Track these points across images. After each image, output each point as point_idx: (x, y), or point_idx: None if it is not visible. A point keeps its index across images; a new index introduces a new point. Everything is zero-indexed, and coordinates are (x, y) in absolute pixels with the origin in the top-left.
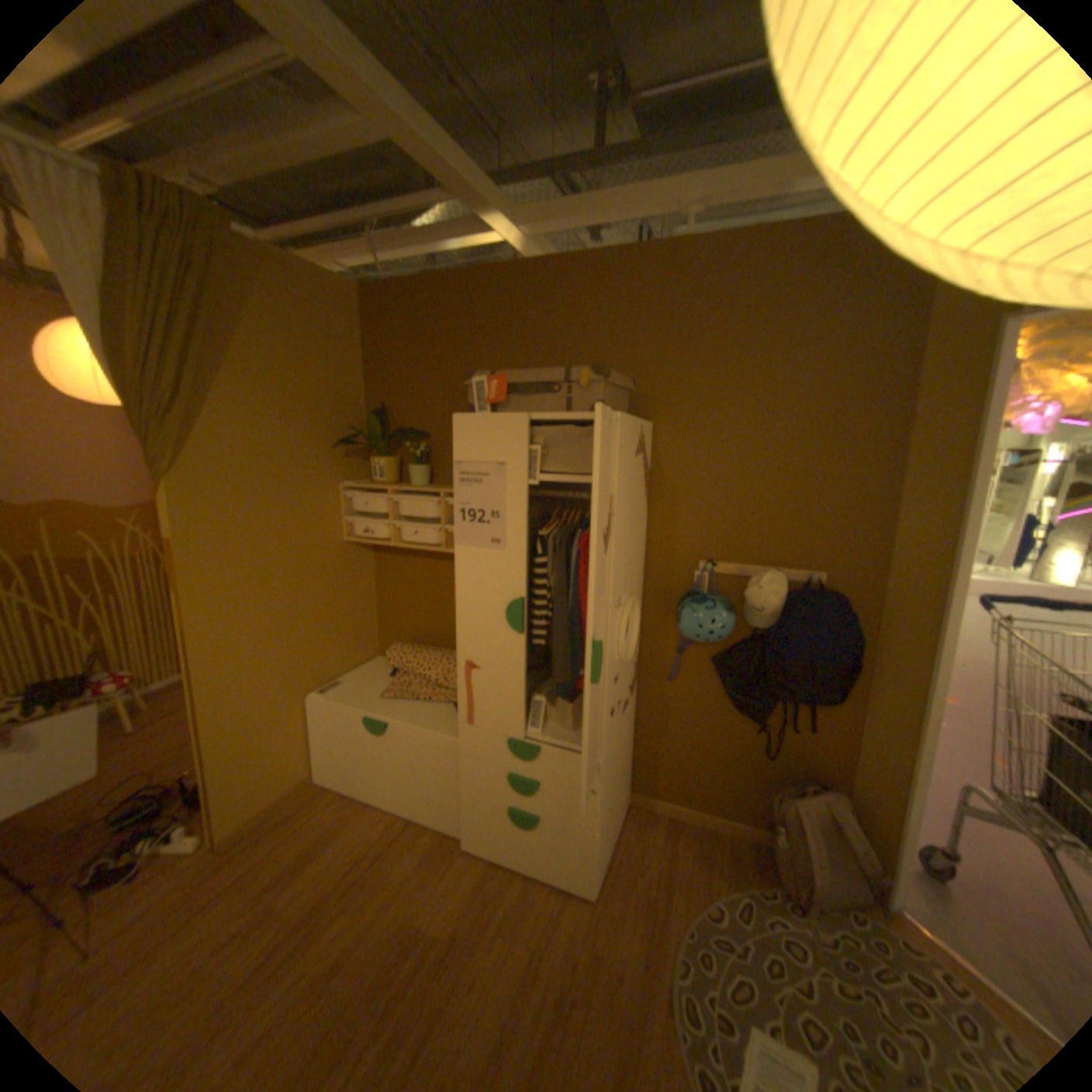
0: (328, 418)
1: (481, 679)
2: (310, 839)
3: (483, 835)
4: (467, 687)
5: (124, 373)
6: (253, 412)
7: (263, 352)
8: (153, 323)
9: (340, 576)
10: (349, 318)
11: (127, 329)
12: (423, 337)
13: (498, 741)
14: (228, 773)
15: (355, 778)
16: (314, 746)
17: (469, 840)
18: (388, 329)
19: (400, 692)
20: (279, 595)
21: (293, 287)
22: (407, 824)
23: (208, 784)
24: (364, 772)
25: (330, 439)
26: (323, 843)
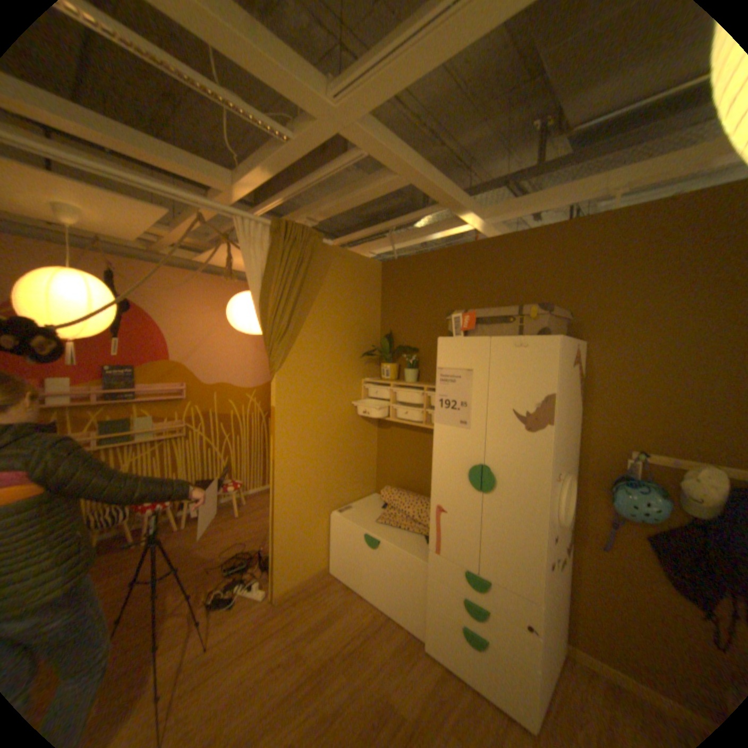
0: (359, 340)
1: (448, 520)
2: (326, 612)
3: (443, 645)
4: (437, 525)
5: (265, 318)
6: (321, 337)
7: (329, 304)
8: (282, 293)
9: (357, 437)
10: (375, 282)
11: (270, 296)
12: (418, 290)
13: (458, 571)
14: (285, 554)
15: (355, 576)
16: (332, 547)
17: (432, 645)
18: (397, 287)
19: (388, 521)
20: (323, 445)
21: (347, 268)
22: (387, 619)
23: (274, 558)
24: (362, 573)
25: (359, 352)
26: (333, 617)
